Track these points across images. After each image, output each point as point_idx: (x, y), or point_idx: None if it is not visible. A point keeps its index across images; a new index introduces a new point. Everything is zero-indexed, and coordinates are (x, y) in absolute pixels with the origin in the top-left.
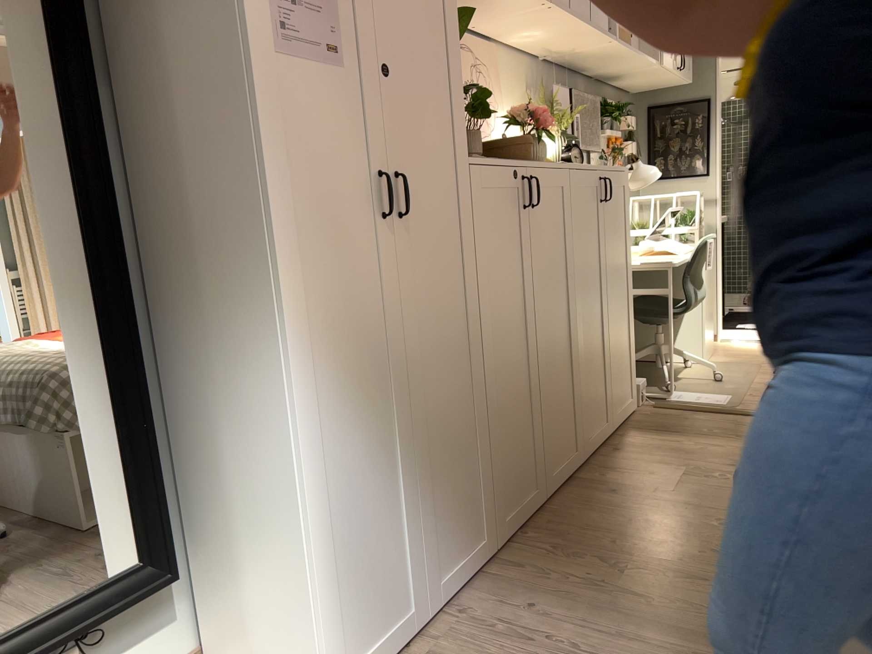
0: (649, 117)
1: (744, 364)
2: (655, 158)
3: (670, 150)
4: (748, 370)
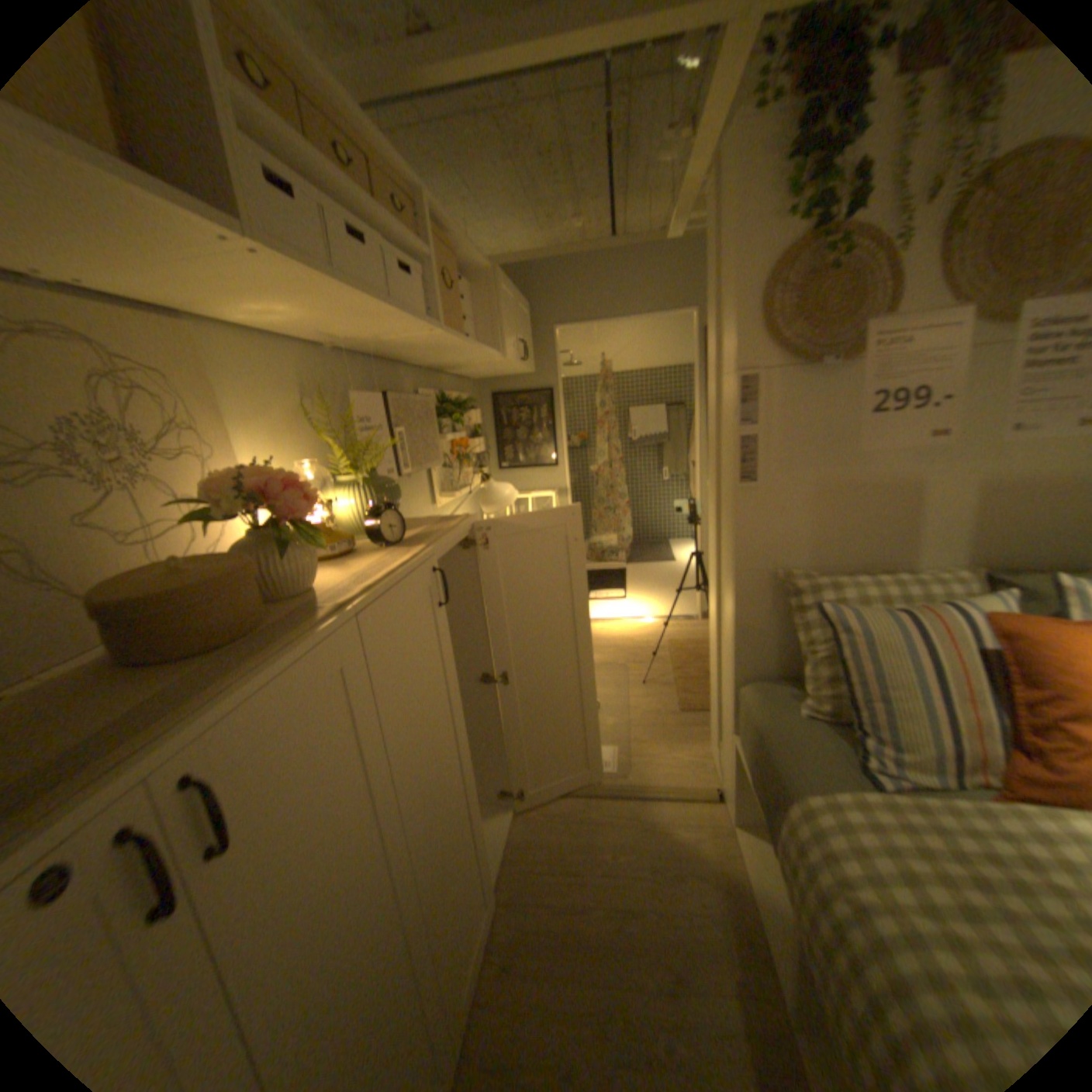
0: (494, 402)
1: (610, 666)
2: (504, 446)
3: (518, 437)
4: (616, 679)
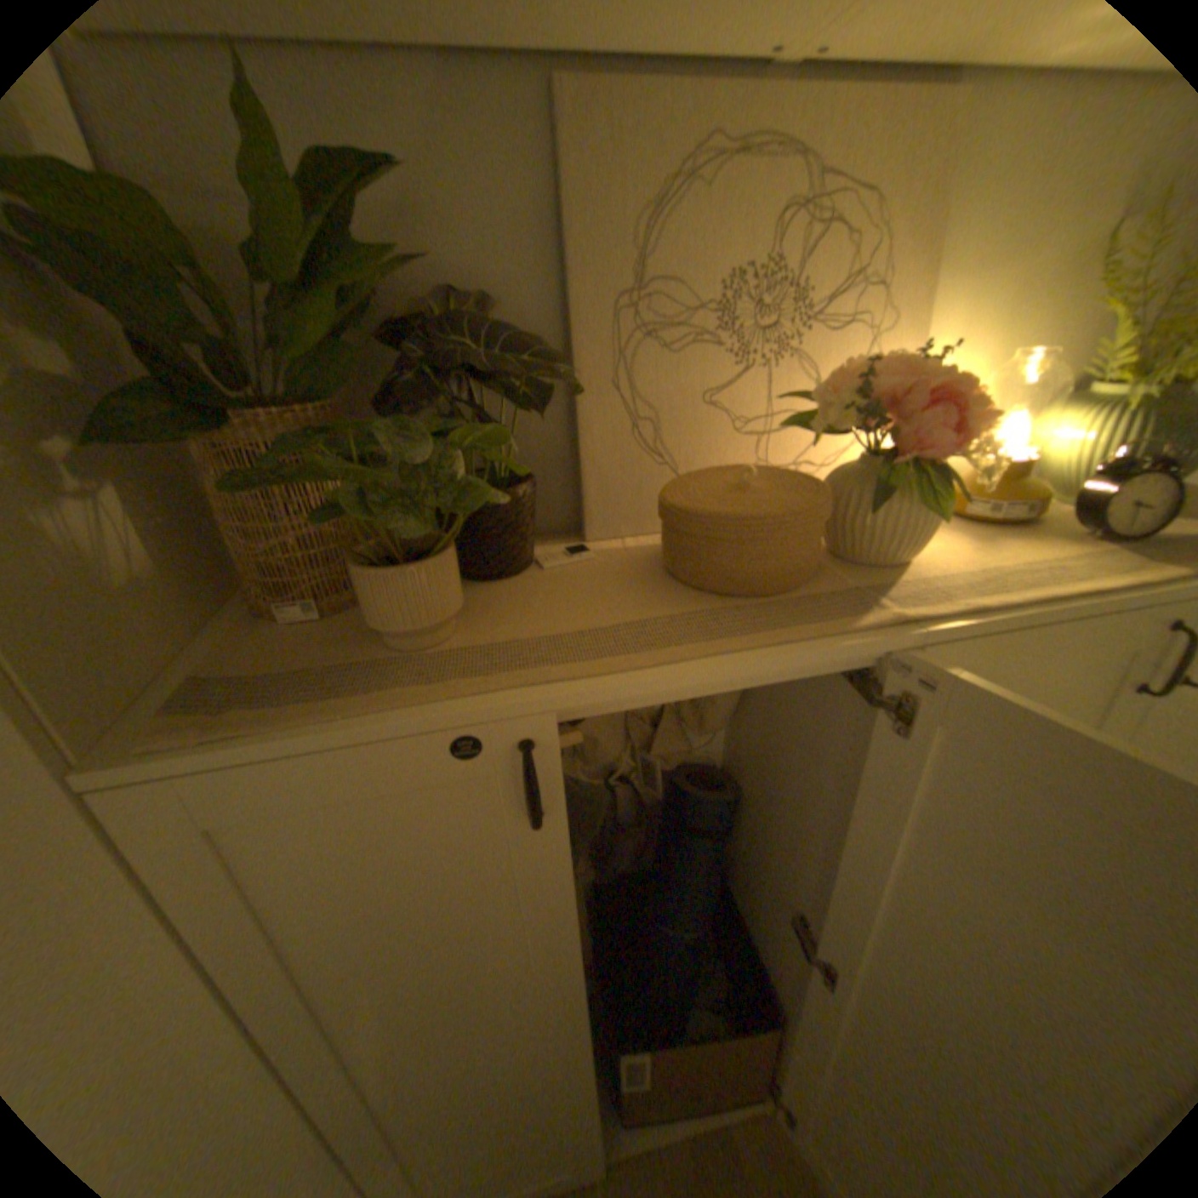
0: None
1: None
2: None
3: None
4: None
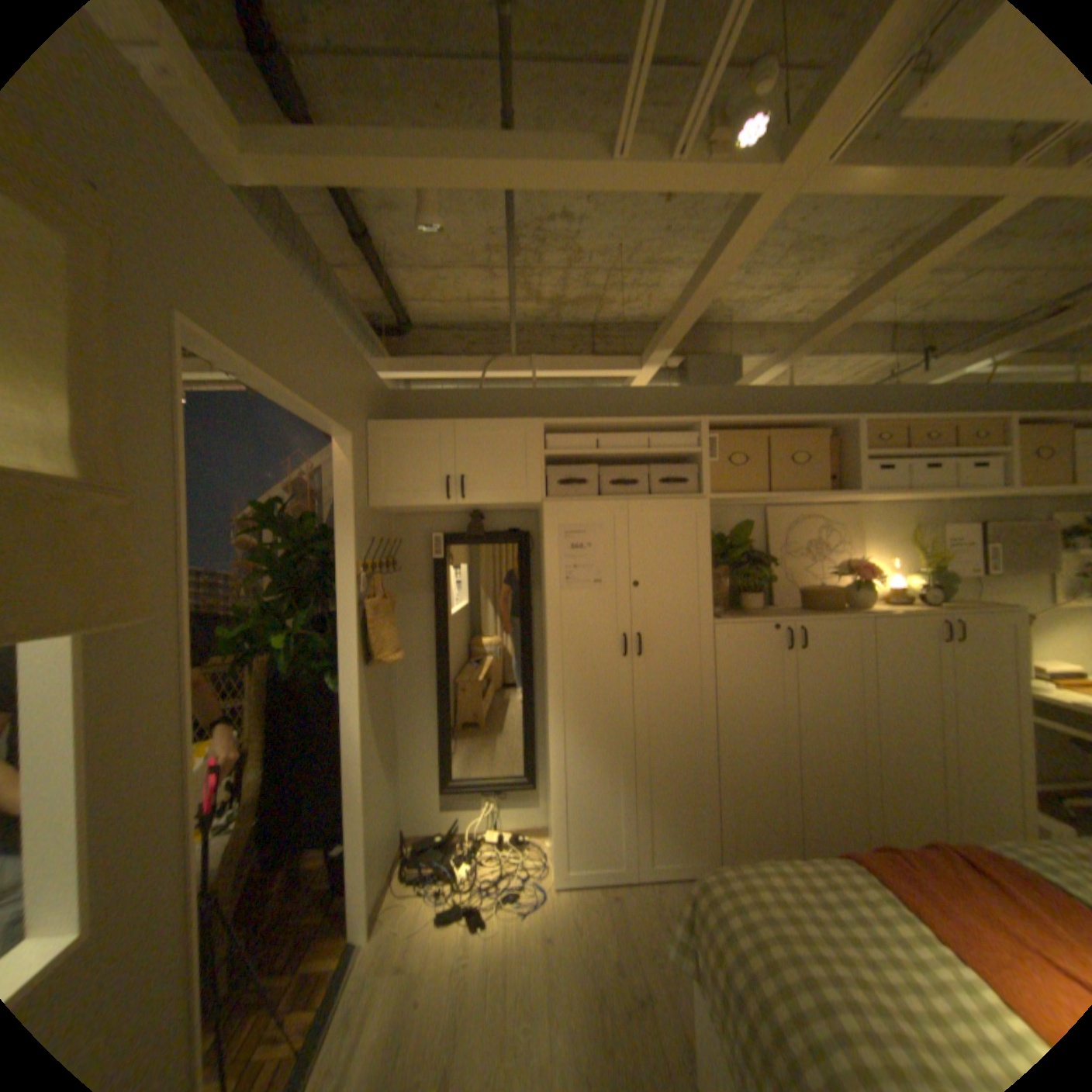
0: None
1: None
2: None
3: None
4: None
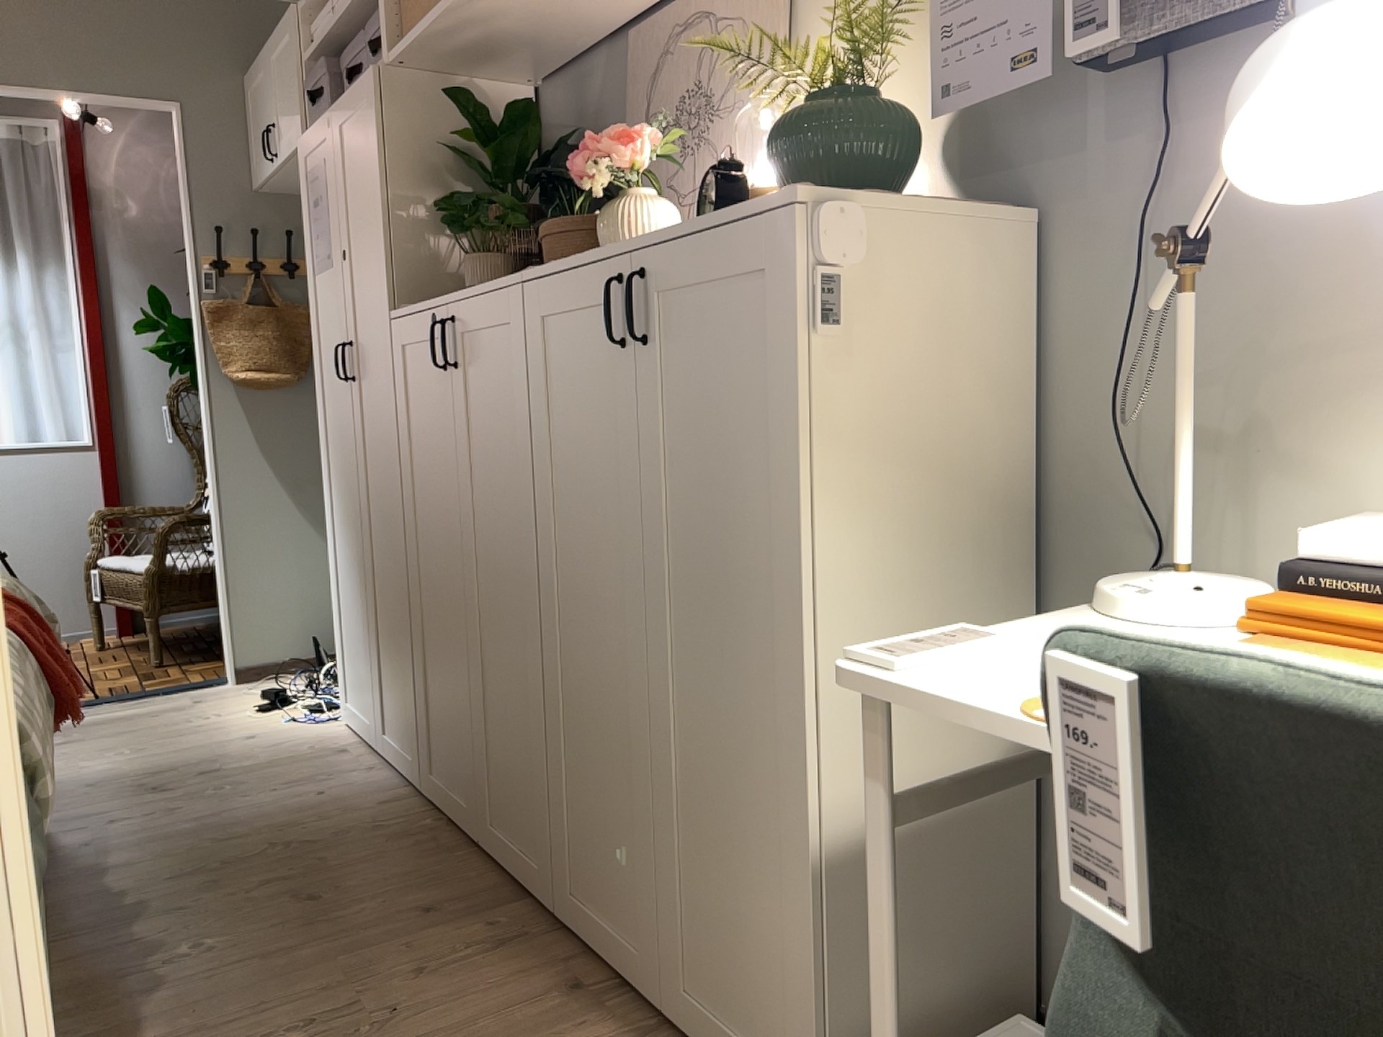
0: None
1: None
2: None
3: None
4: None
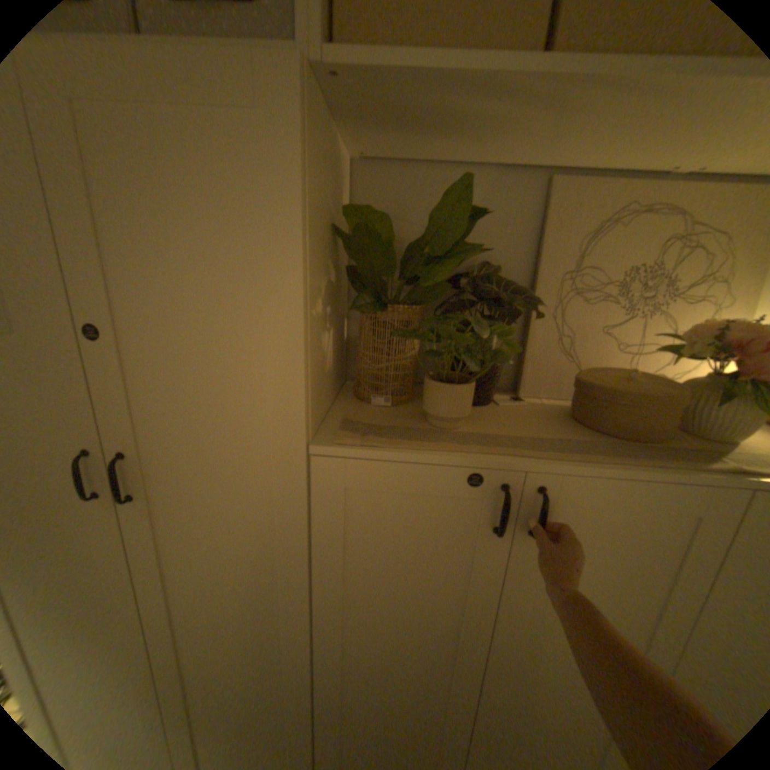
0: None
1: None
2: None
3: None
4: None
